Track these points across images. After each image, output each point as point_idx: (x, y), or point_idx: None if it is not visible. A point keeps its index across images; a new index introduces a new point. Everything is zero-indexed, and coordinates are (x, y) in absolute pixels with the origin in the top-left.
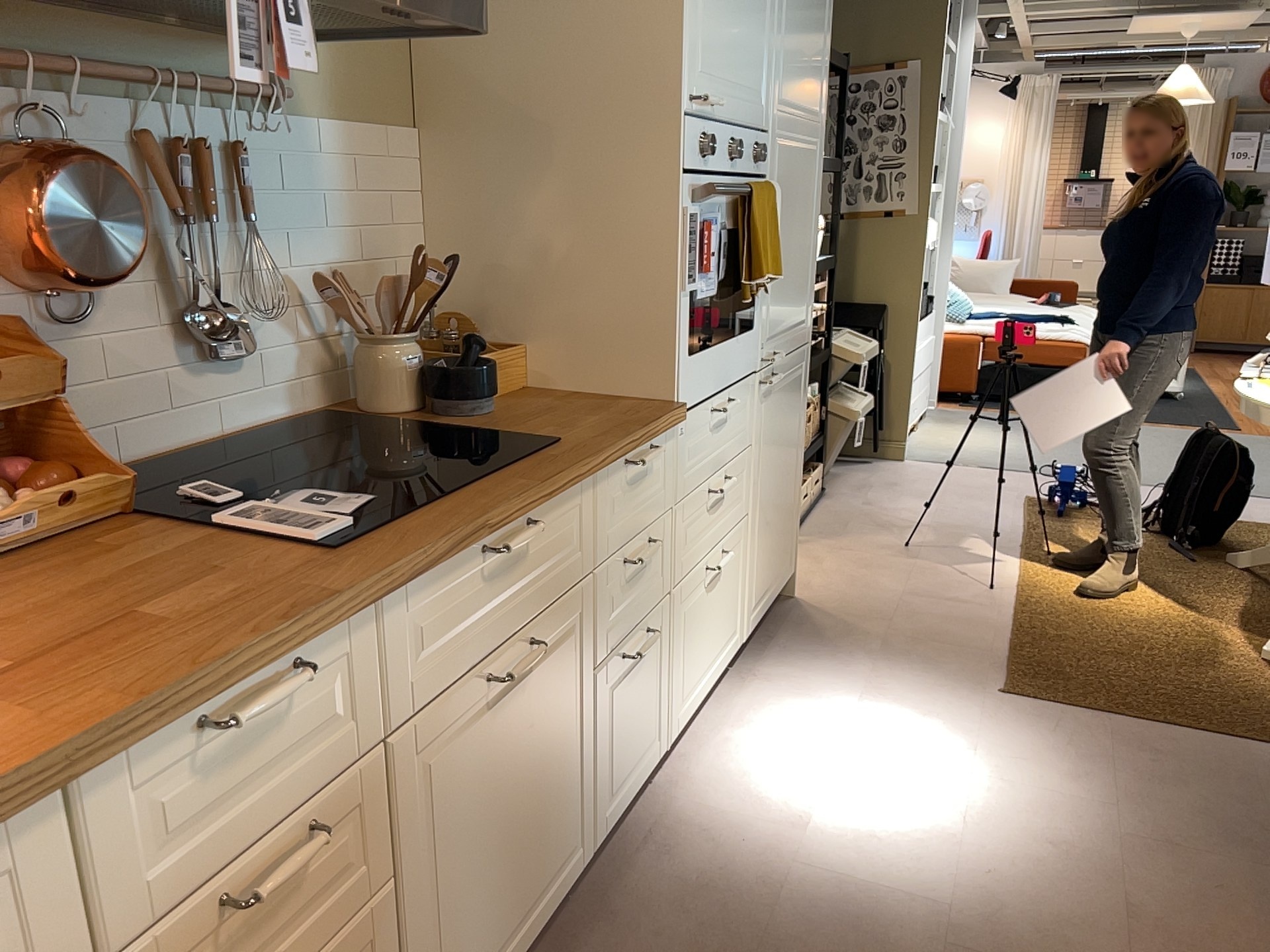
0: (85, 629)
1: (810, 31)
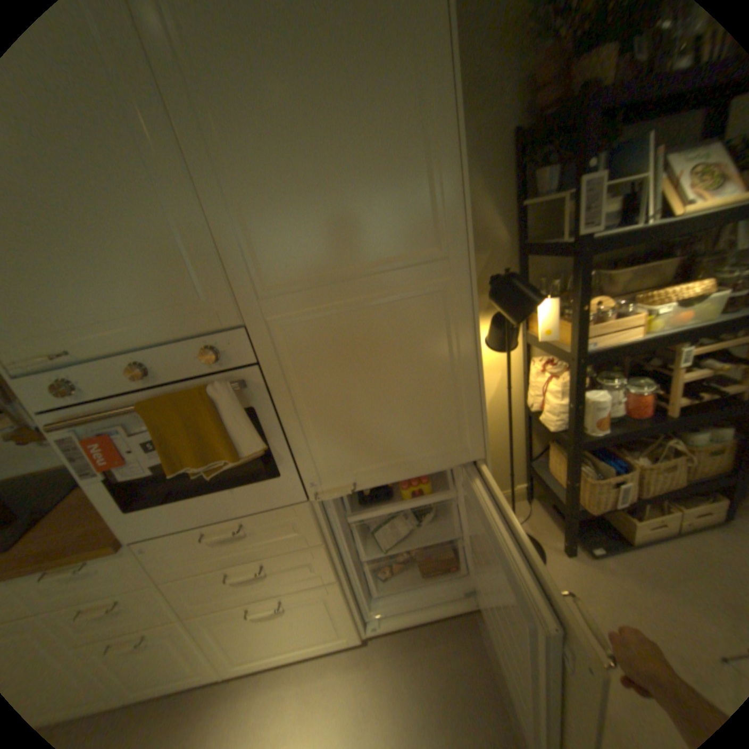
0: None
1: (341, 172)
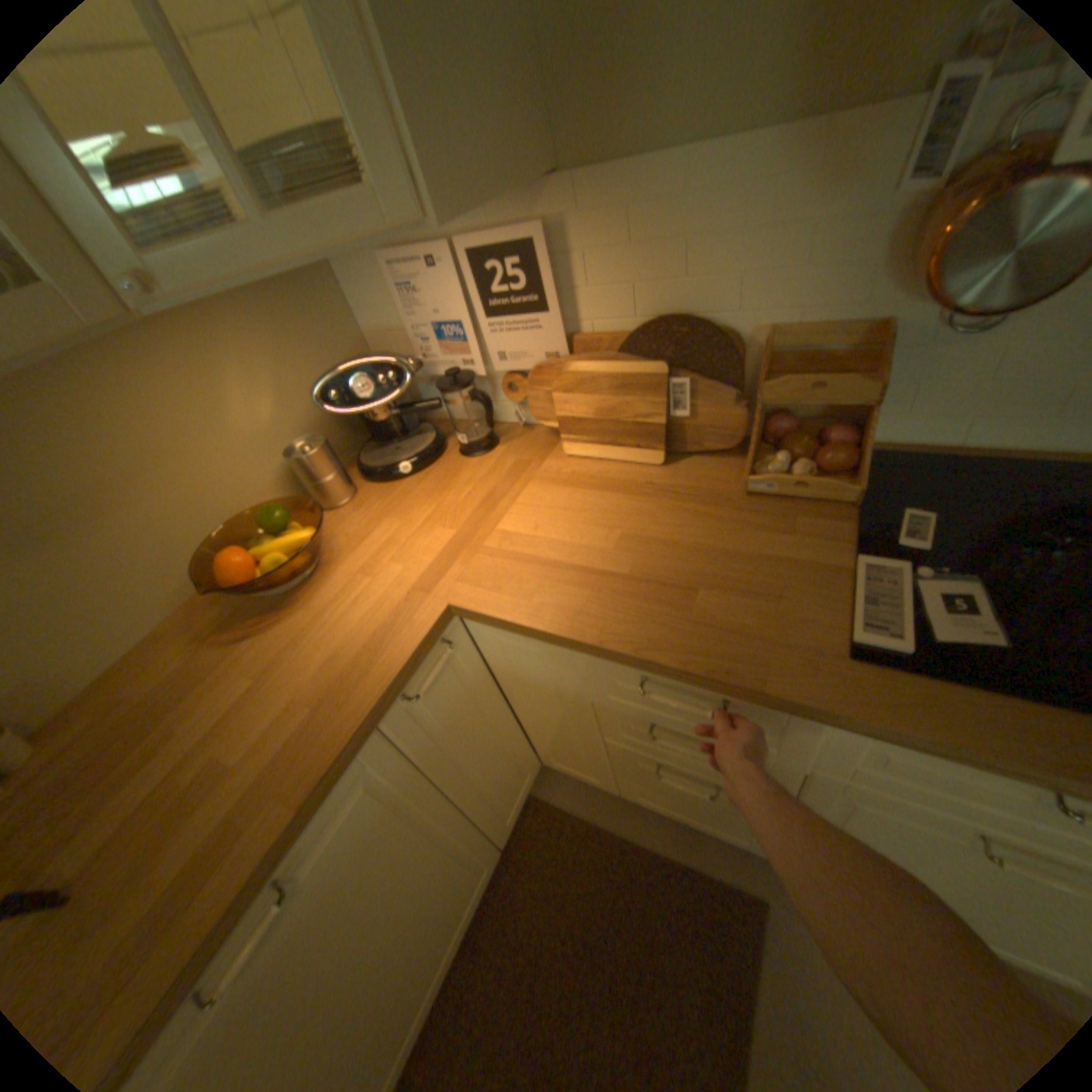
0: (677, 580)
1: None
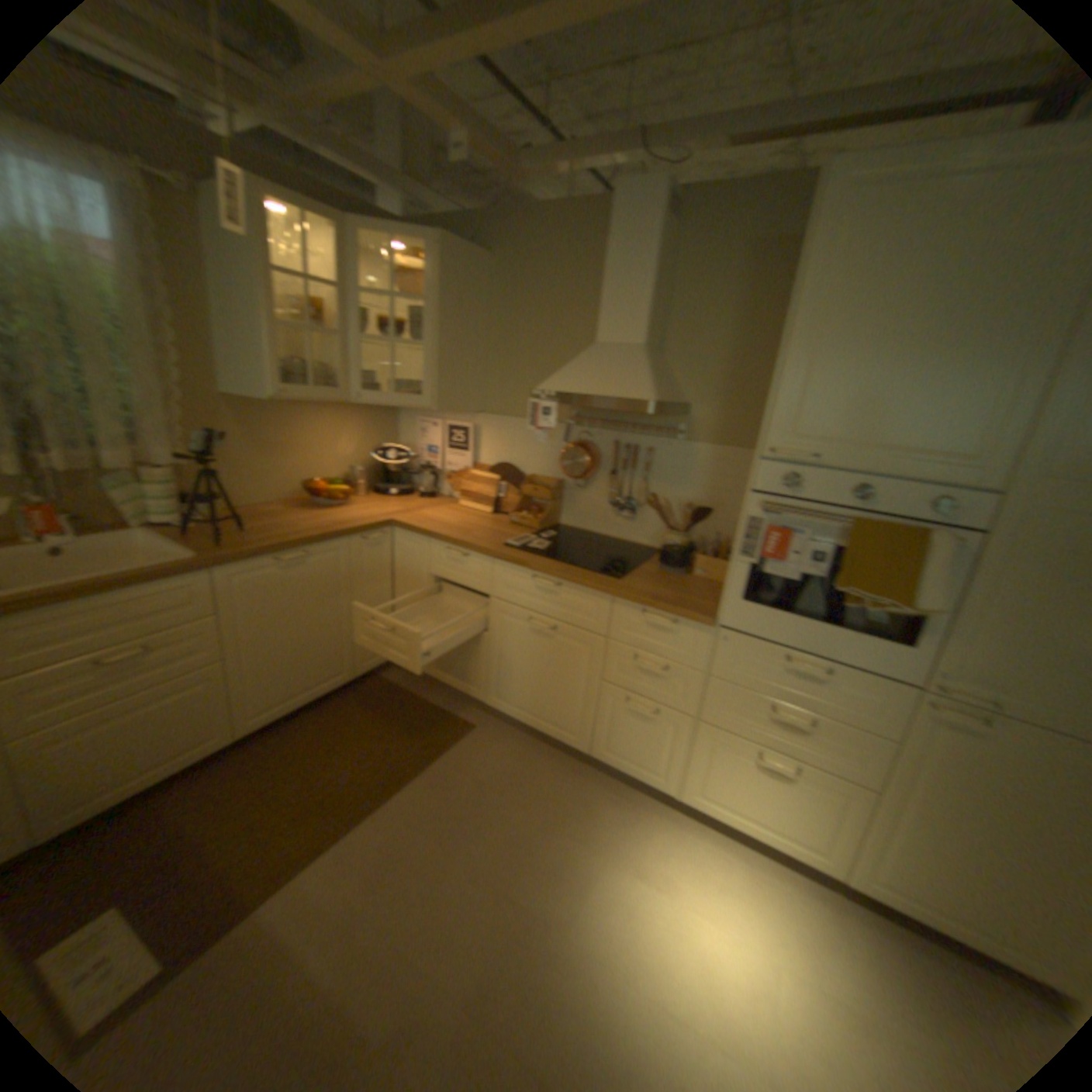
0: (468, 530)
1: None
